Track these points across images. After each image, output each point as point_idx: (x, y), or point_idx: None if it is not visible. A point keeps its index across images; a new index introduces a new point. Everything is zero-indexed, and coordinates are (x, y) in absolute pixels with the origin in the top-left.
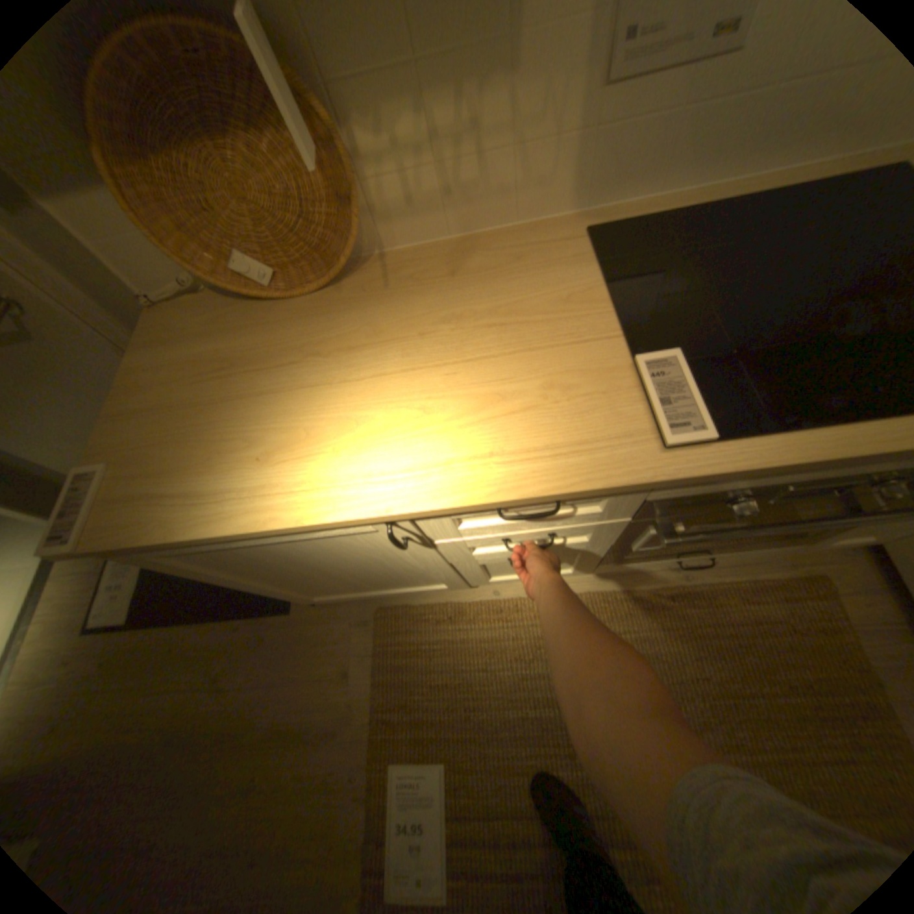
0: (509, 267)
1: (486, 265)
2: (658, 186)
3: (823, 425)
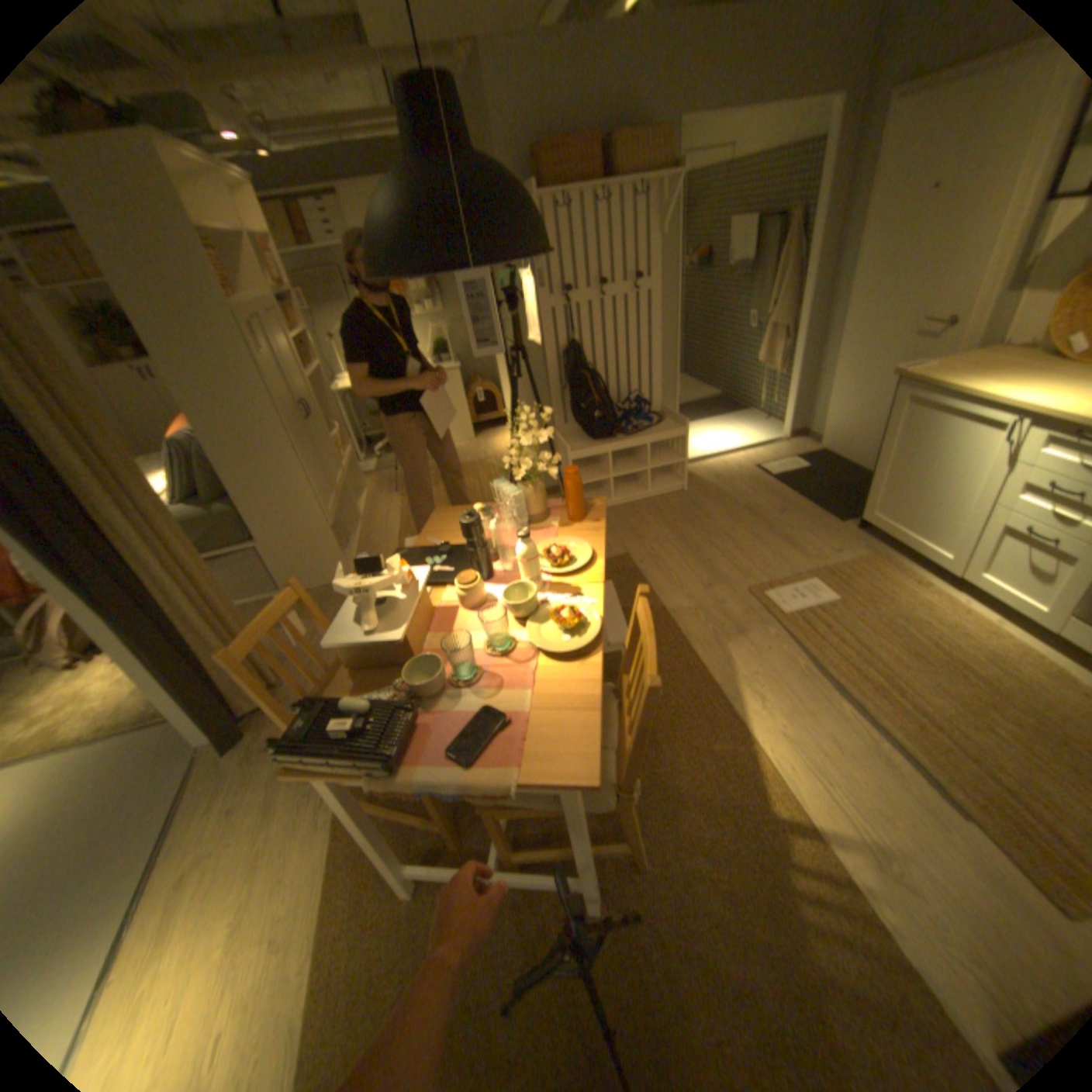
0: None
1: None
2: None
3: None
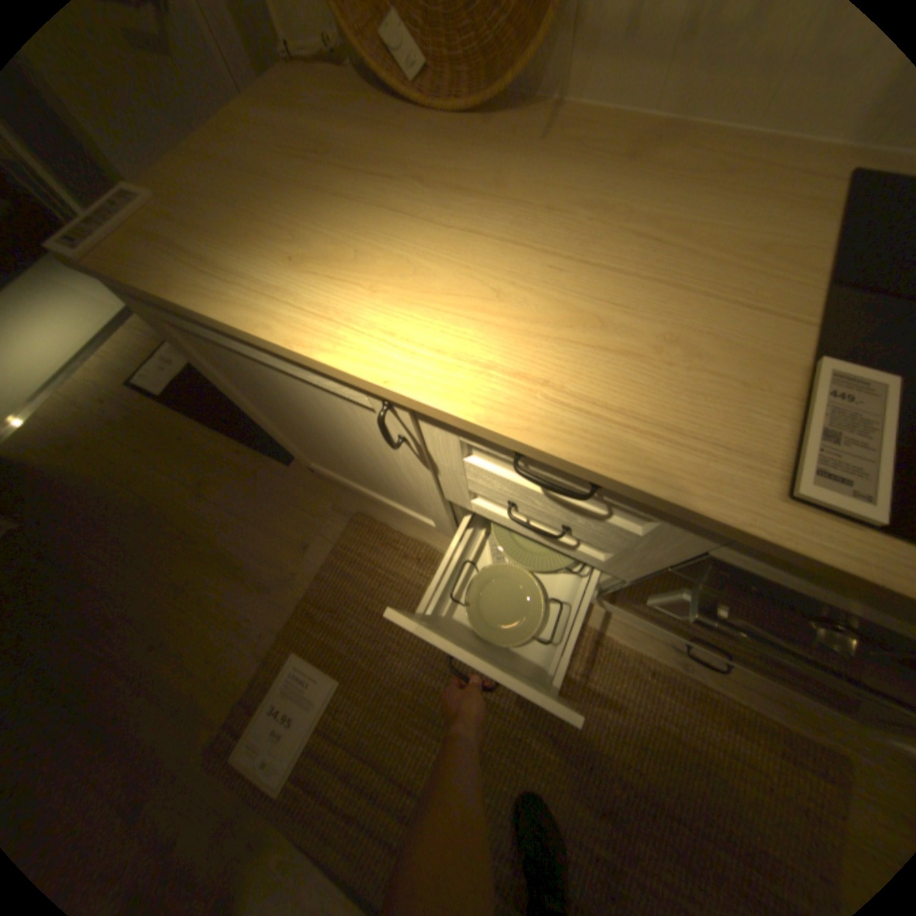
0: (714, 174)
1: (684, 160)
2: None
3: None
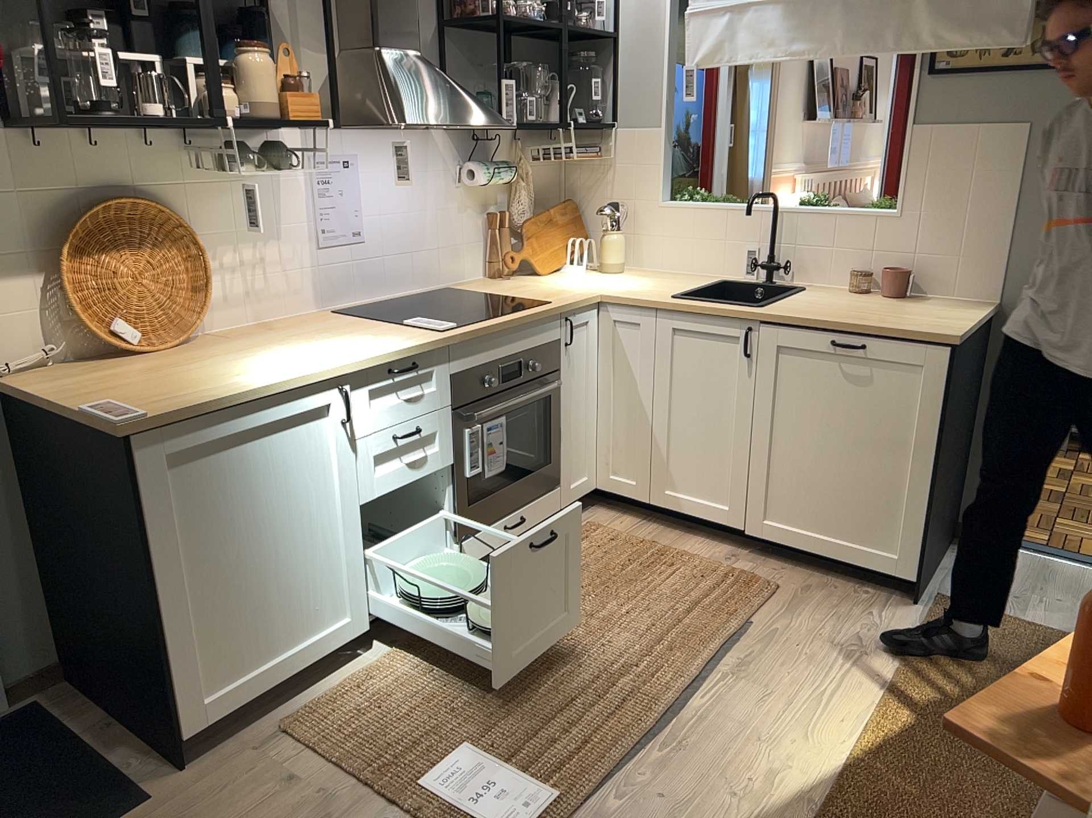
0: (305, 325)
1: (290, 327)
2: (354, 299)
3: (486, 320)
